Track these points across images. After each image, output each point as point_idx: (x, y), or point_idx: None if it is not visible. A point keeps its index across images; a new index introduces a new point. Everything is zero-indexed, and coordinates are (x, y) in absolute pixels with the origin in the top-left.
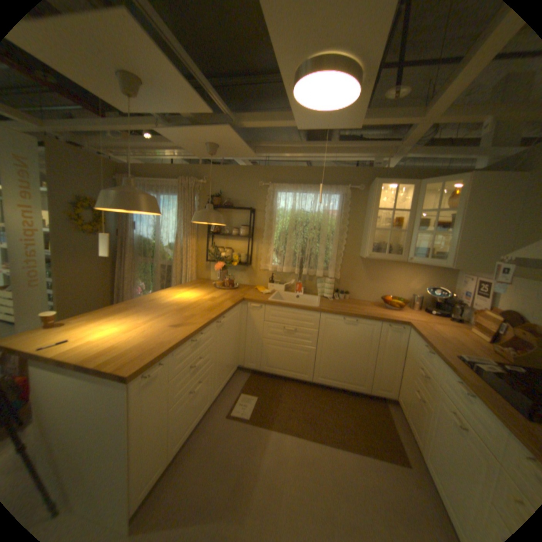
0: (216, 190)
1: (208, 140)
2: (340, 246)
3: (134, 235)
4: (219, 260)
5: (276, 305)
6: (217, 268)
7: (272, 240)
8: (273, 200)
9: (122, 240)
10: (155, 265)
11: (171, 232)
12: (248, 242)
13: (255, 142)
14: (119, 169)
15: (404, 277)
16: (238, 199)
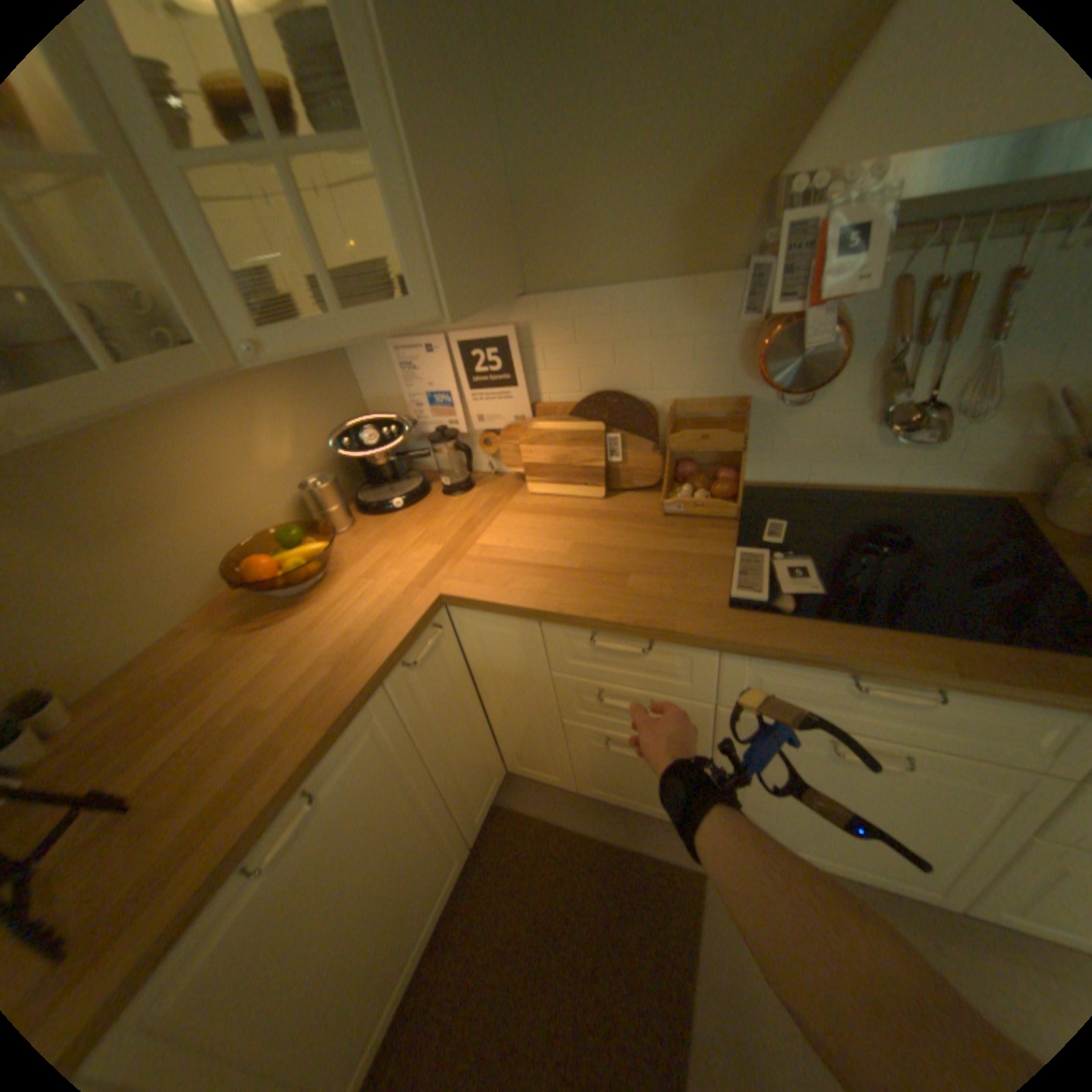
0: None
1: None
2: None
3: None
4: None
5: None
6: None
7: None
8: None
9: None
10: None
11: None
12: None
13: None
14: None
15: (220, 446)
16: None
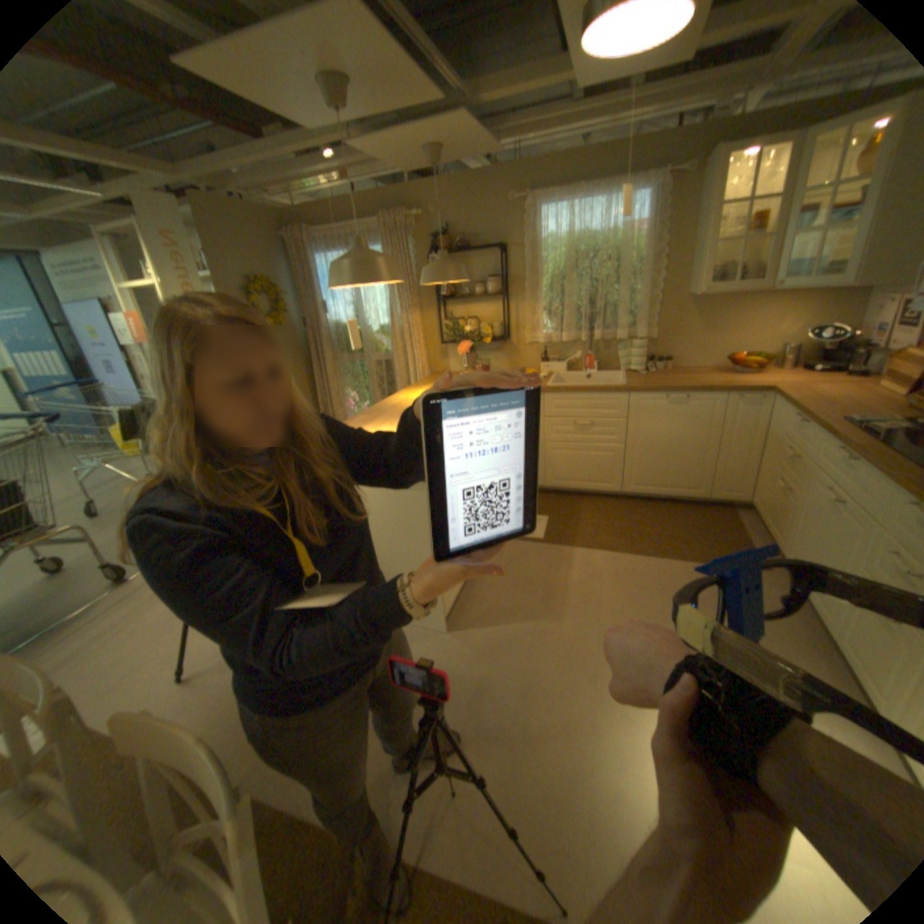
0: (438, 224)
1: (426, 141)
2: (655, 283)
3: (327, 322)
4: (462, 339)
5: (560, 392)
6: (462, 352)
7: (538, 292)
8: (534, 223)
9: (312, 334)
10: (366, 363)
11: (379, 307)
12: (502, 303)
13: (497, 122)
14: (281, 218)
15: (767, 318)
16: (475, 232)
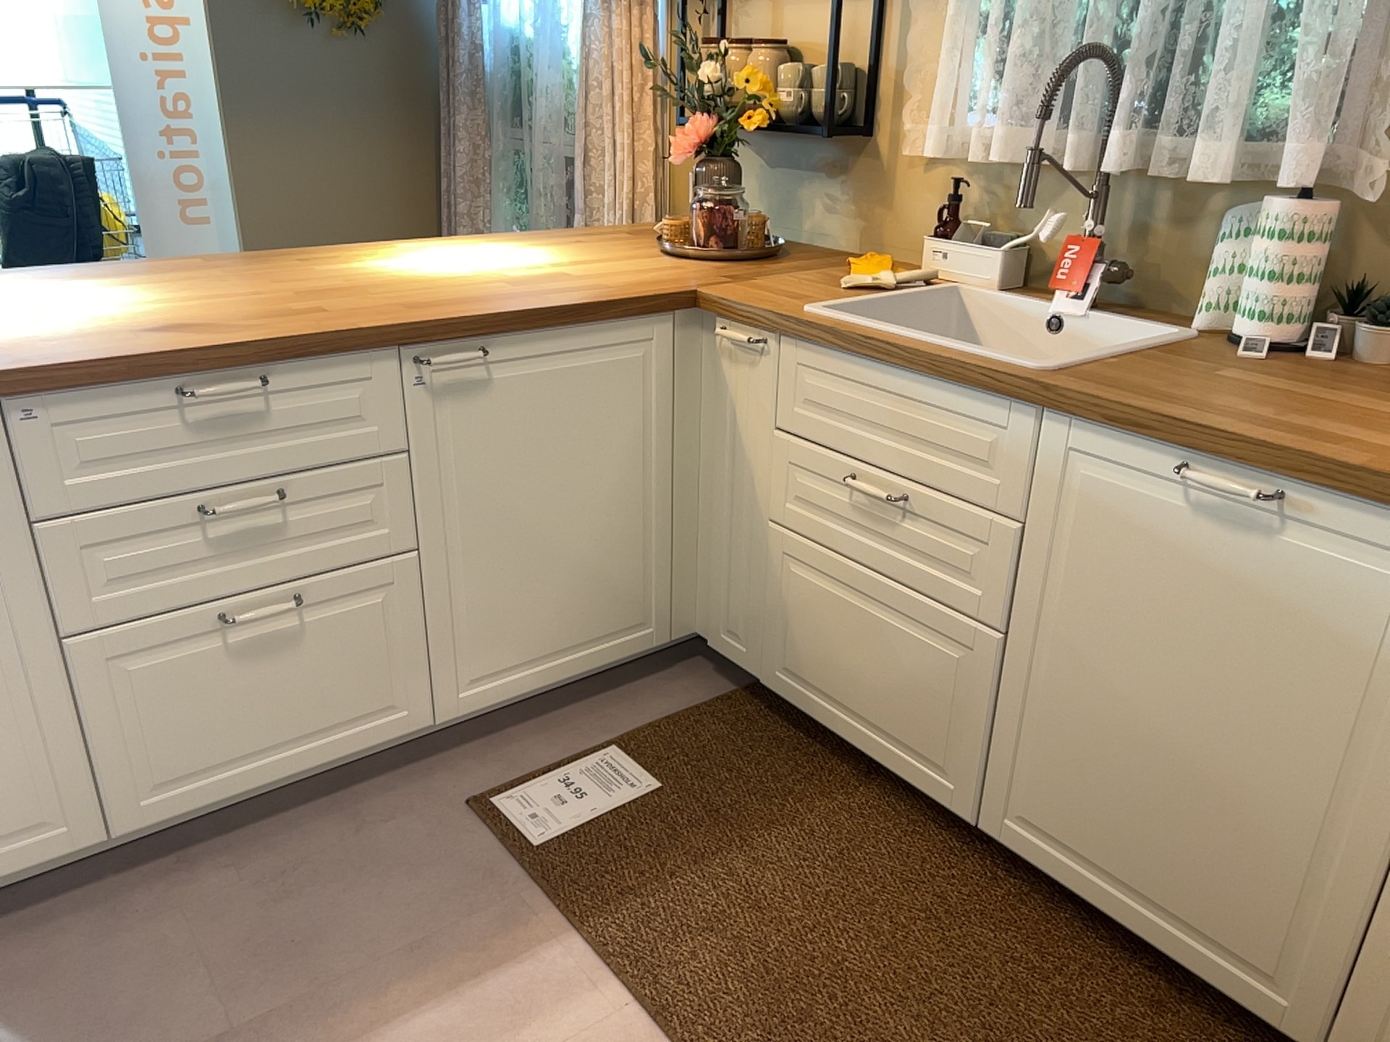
0: None
1: None
2: None
3: (490, 31)
4: (700, 107)
5: (820, 341)
6: (678, 149)
7: None
8: None
9: (453, 60)
10: (536, 160)
11: None
12: None
13: None
14: None
15: None
16: None
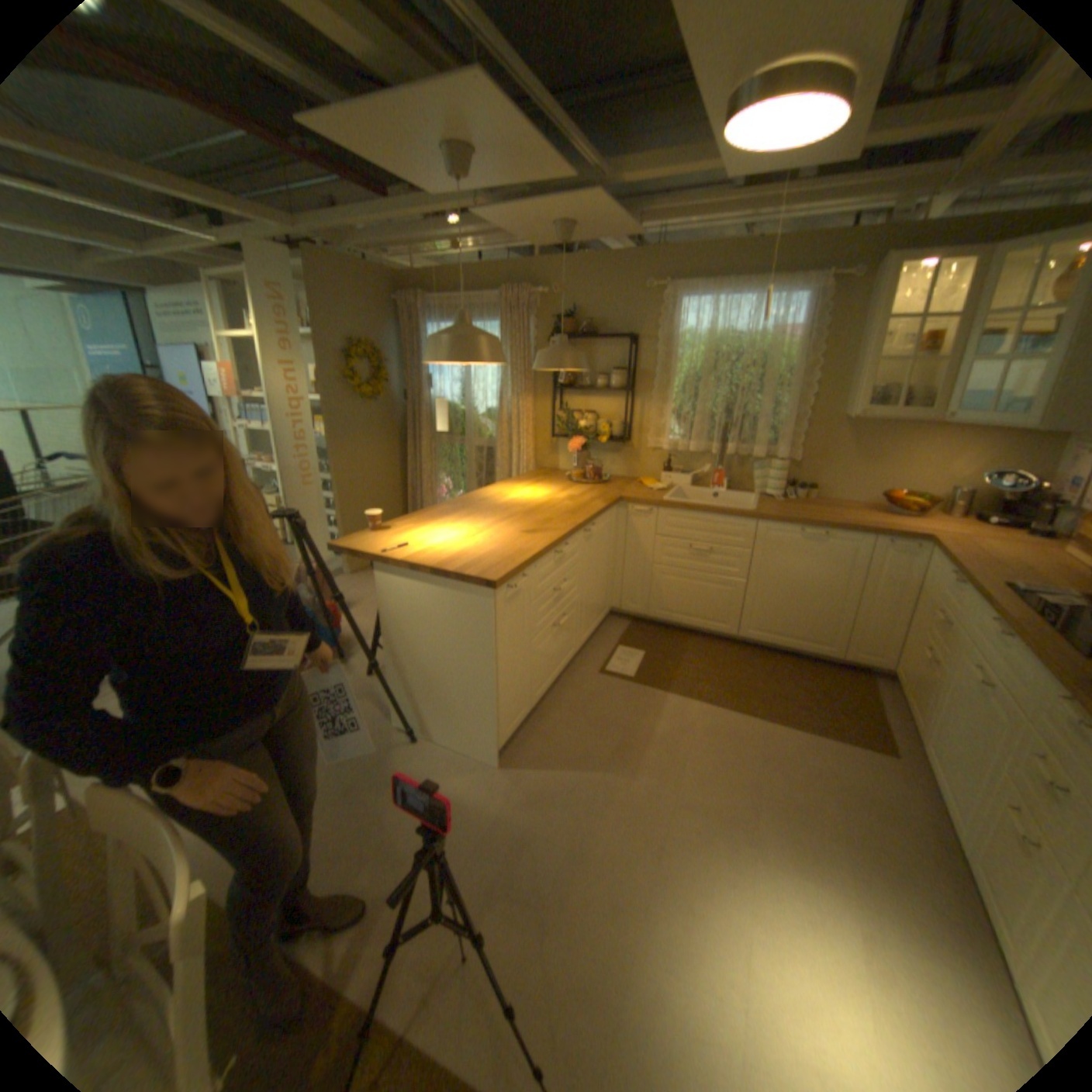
0: (565, 305)
1: (558, 217)
2: (805, 397)
3: (430, 398)
4: (575, 434)
5: (677, 509)
6: (572, 449)
7: (668, 392)
8: (672, 316)
9: (412, 409)
10: (466, 448)
11: (489, 389)
12: (626, 400)
13: (641, 204)
14: (398, 281)
15: (938, 454)
16: (605, 319)
